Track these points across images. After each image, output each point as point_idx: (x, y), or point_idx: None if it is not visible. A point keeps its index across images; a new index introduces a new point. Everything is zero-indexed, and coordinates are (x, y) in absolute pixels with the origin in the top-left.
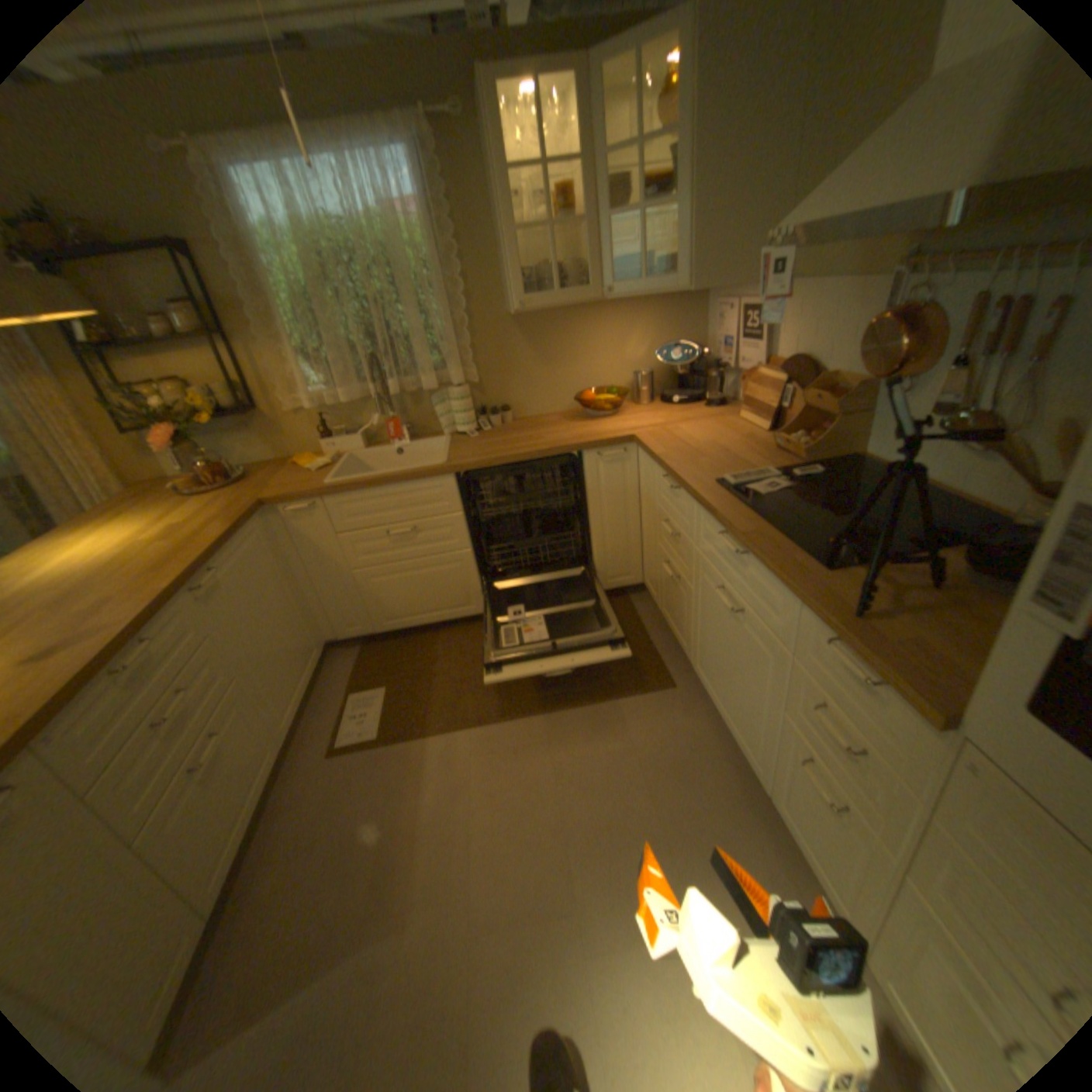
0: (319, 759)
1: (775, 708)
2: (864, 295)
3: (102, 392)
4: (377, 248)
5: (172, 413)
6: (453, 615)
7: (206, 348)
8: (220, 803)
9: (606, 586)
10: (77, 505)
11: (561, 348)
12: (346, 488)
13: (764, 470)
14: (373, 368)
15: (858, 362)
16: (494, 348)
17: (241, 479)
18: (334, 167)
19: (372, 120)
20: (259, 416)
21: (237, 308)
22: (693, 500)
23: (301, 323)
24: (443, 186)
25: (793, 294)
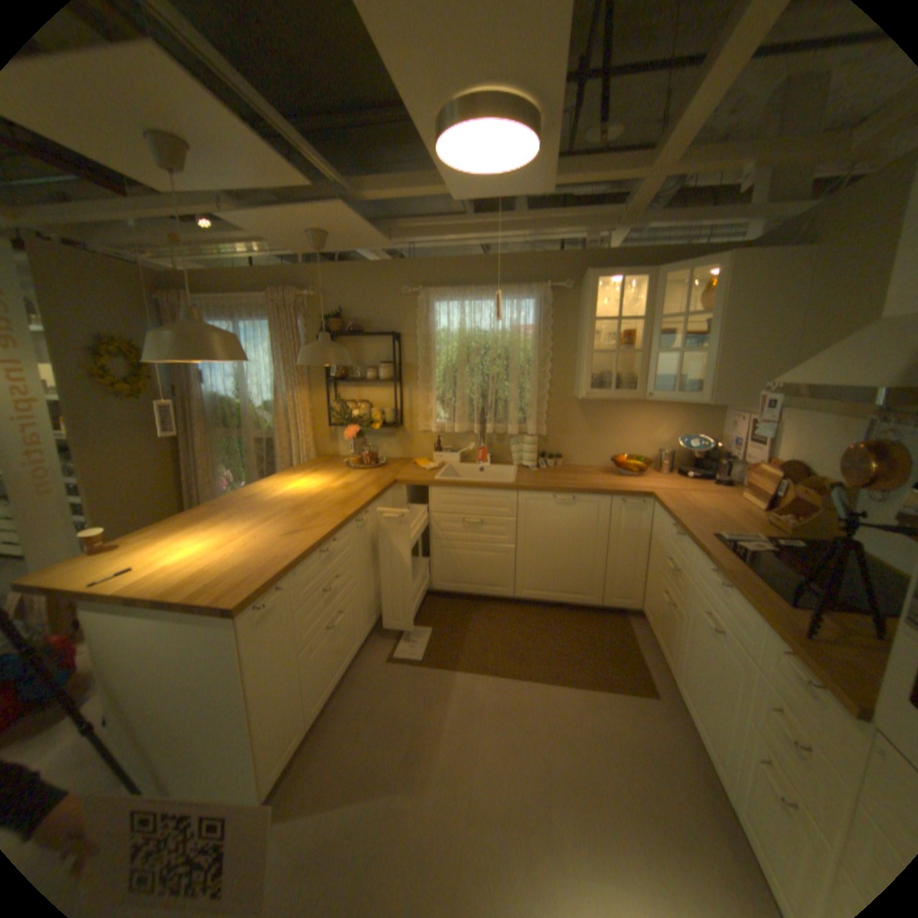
0: (381, 662)
1: (744, 718)
2: (847, 429)
3: (328, 403)
4: (502, 350)
5: (361, 420)
6: (489, 592)
7: (388, 388)
8: (330, 660)
9: (611, 604)
10: (289, 461)
11: (606, 423)
12: (447, 484)
13: (755, 536)
14: (480, 415)
15: (843, 474)
16: (560, 416)
17: (382, 465)
18: (490, 306)
19: (519, 287)
20: (402, 430)
21: (412, 370)
22: (694, 545)
23: (446, 383)
24: (551, 322)
25: (793, 418)
